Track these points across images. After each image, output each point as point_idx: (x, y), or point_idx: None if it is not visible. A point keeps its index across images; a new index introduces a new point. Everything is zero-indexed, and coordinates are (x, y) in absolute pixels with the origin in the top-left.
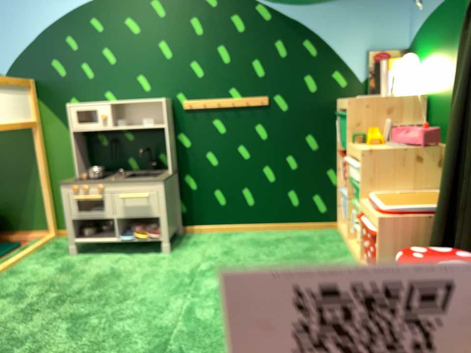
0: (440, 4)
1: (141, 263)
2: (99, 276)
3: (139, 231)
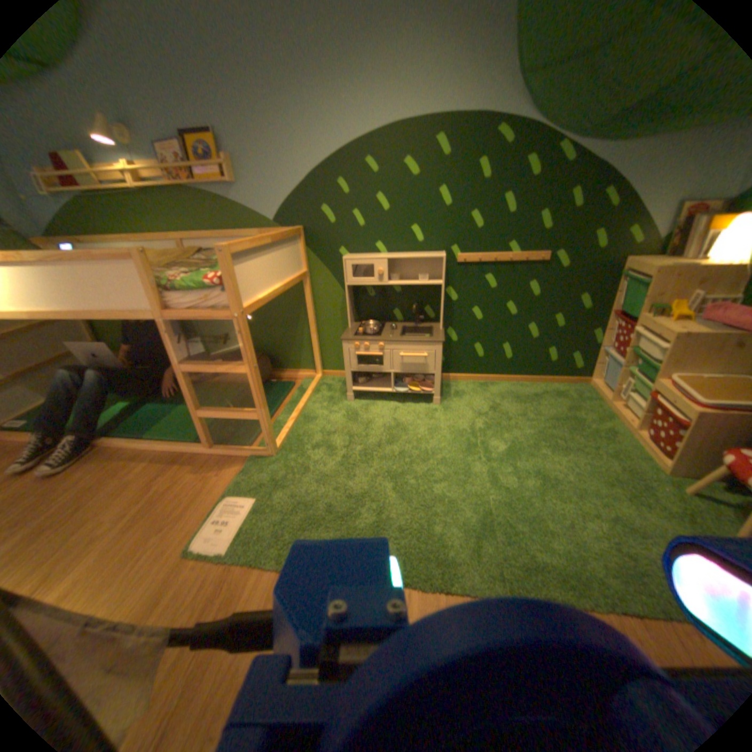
0: None
1: (415, 411)
2: (386, 425)
3: (408, 380)
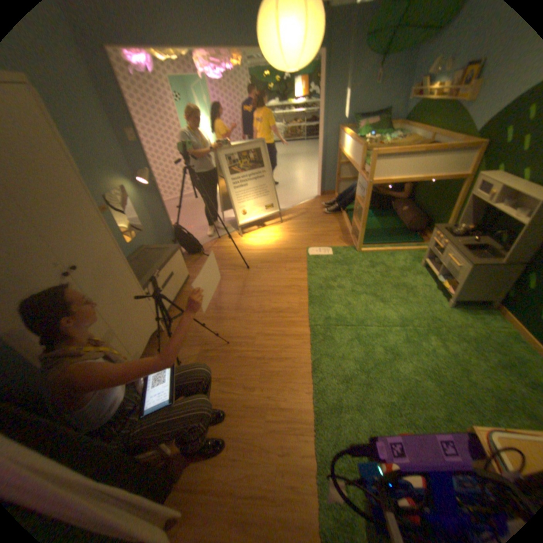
0: None
1: (430, 298)
2: (404, 285)
3: (453, 283)
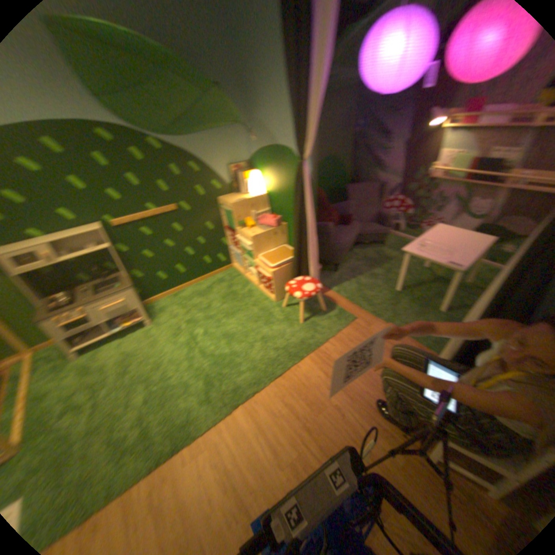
0: (267, 146)
1: (136, 340)
2: (117, 363)
3: (120, 322)
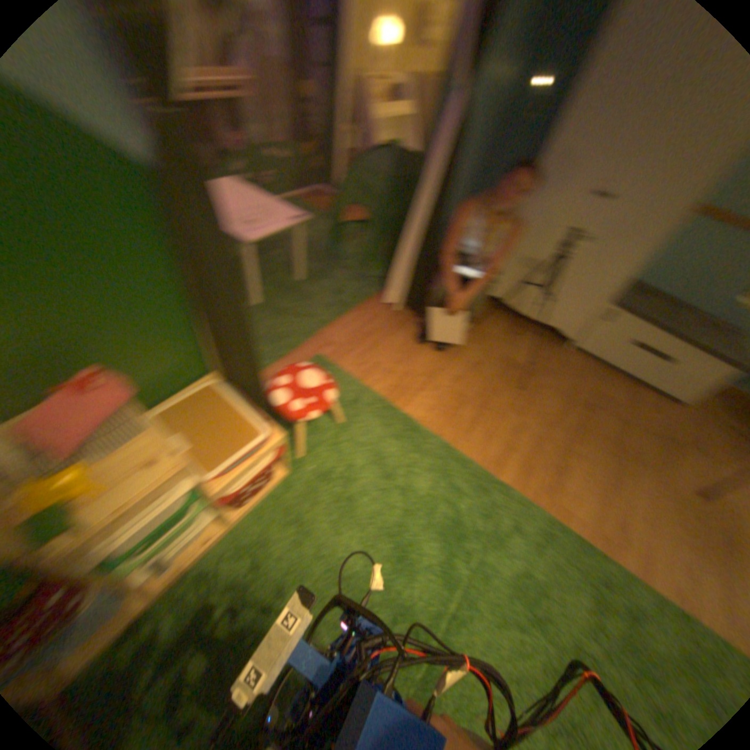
0: None
1: None
2: None
3: None
